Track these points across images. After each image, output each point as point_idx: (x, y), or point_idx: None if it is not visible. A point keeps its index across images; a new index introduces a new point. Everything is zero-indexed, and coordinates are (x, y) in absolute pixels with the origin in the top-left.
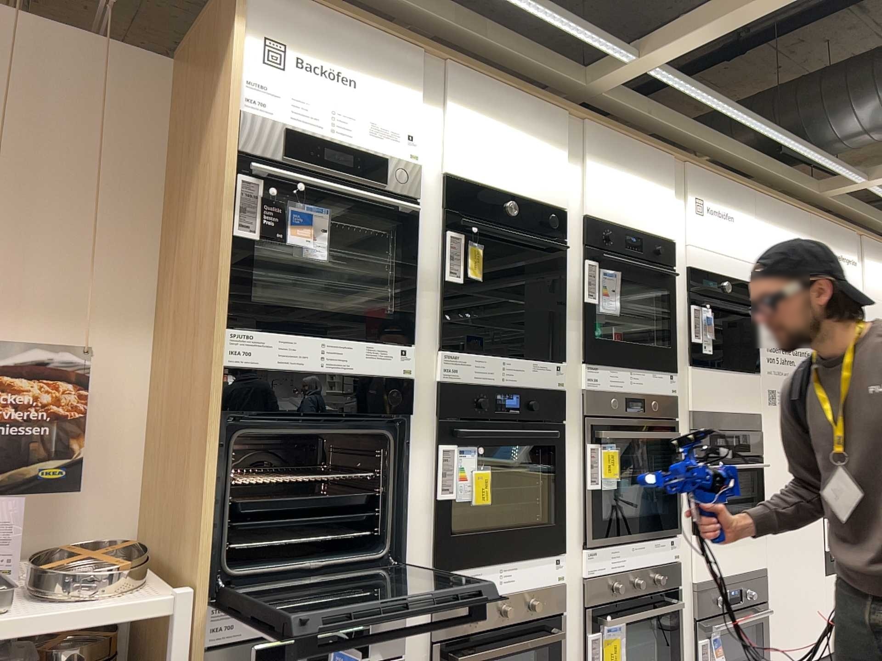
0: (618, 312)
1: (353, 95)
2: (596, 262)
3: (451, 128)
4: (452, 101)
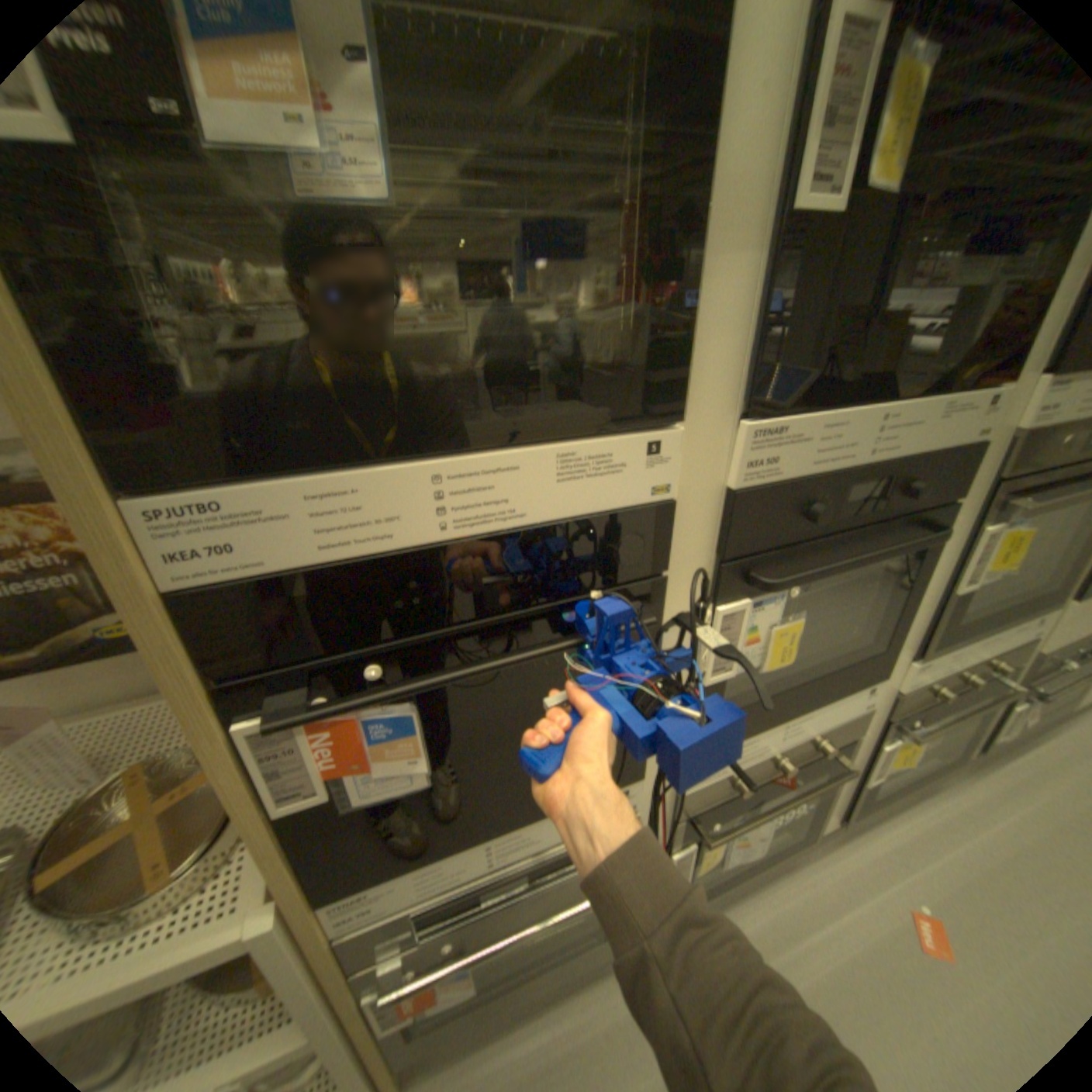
0: None
1: None
2: None
3: None
4: None
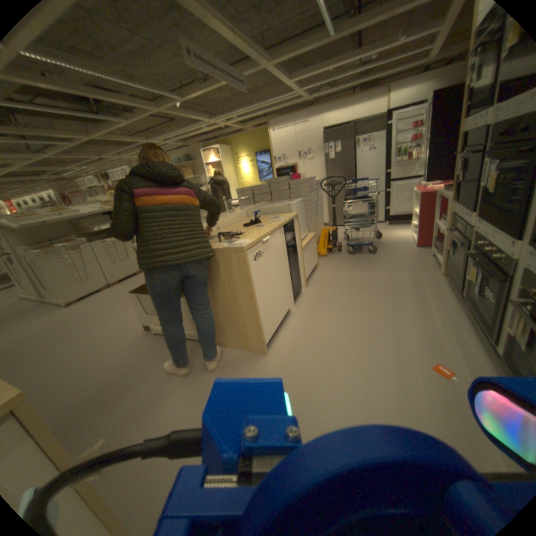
0: None
1: None
2: None
3: None
4: None
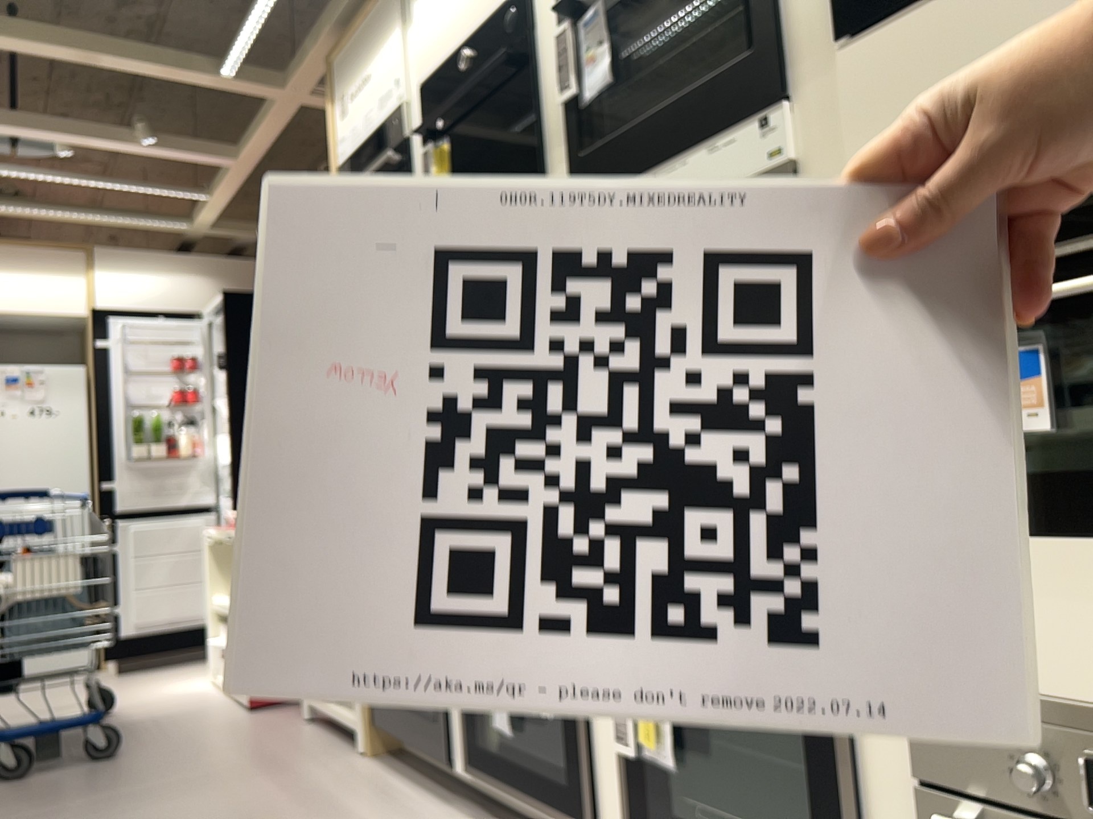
0: (609, 77)
1: (368, 87)
2: (563, 23)
3: (414, 32)
4: (412, 0)
